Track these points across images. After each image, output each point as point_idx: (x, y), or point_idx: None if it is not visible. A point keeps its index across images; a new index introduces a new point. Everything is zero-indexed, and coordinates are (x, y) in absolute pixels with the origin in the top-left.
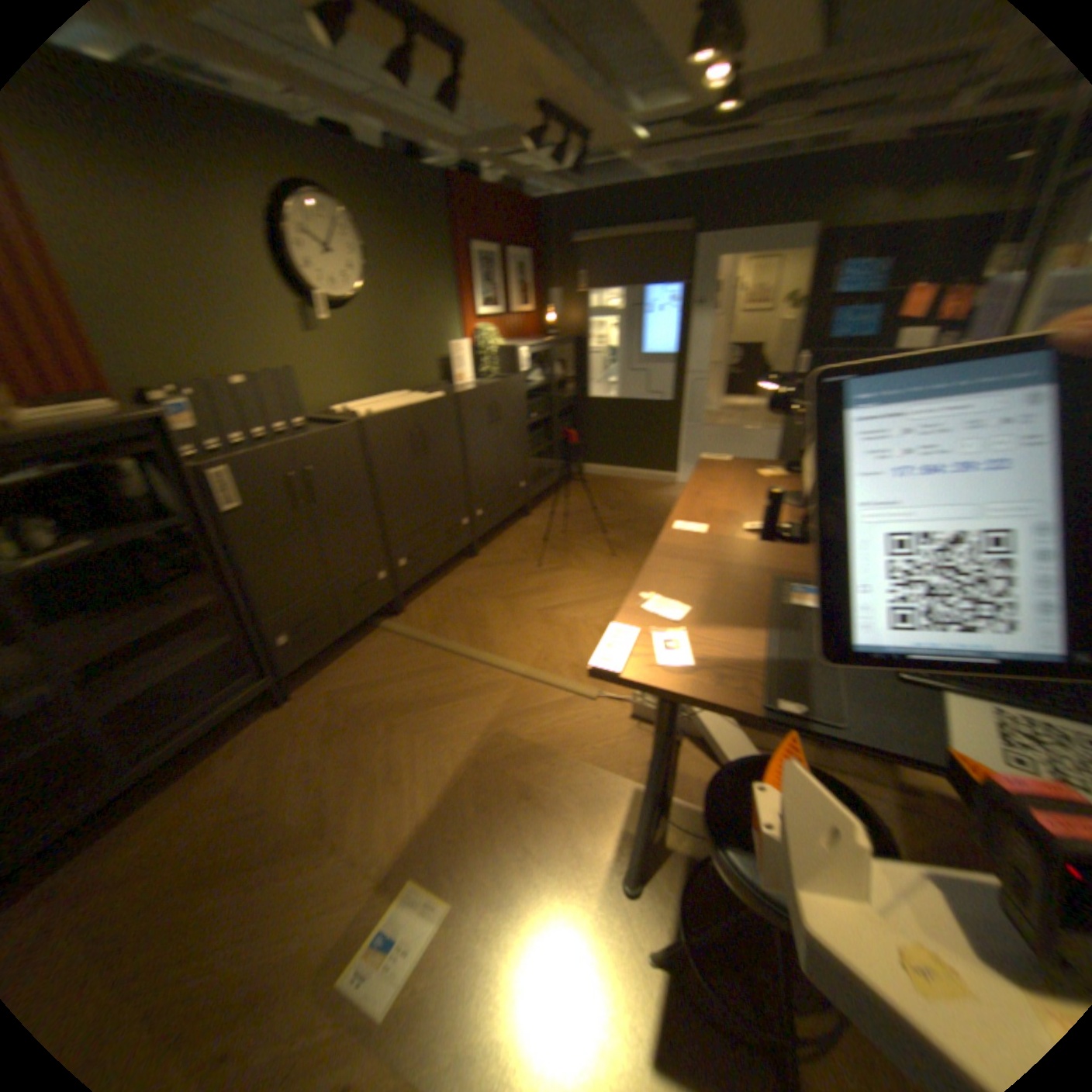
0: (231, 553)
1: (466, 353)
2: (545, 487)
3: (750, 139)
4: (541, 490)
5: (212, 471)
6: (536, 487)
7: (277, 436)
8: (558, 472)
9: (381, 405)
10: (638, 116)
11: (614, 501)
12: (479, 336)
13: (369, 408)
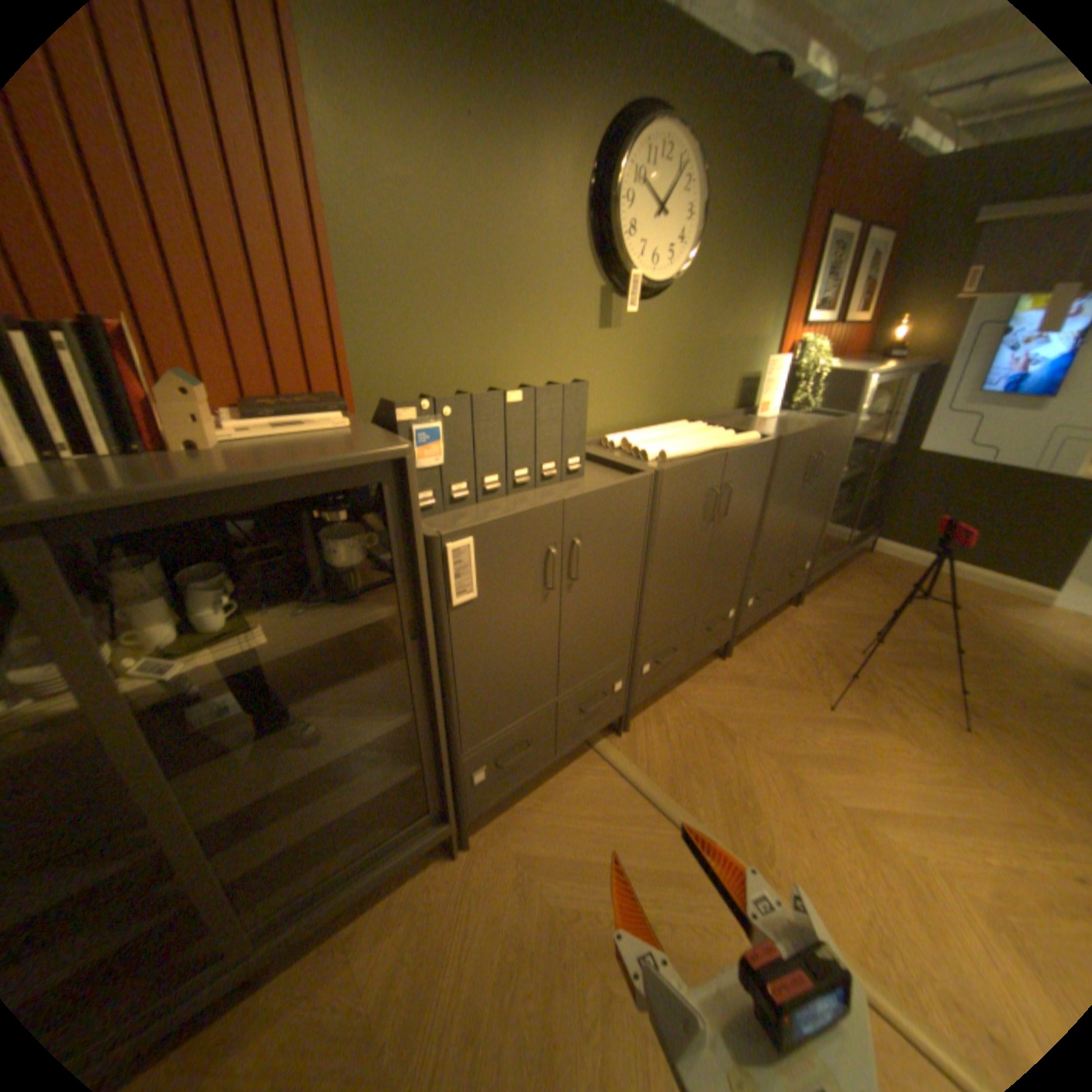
0: (454, 660)
1: (786, 373)
2: (832, 567)
3: None
4: (826, 572)
5: (459, 542)
6: (822, 567)
7: (547, 481)
8: (849, 547)
9: (681, 442)
10: None
11: (942, 614)
12: (809, 351)
13: (665, 447)
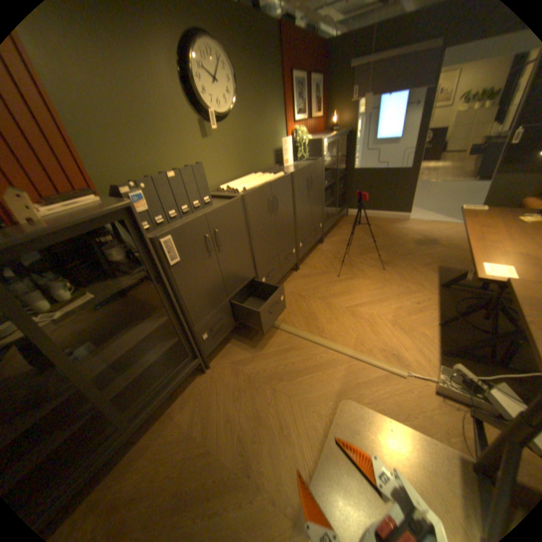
0: (179, 289)
1: (291, 145)
2: (331, 225)
3: None
4: (330, 227)
5: (165, 239)
6: (327, 225)
7: (197, 209)
8: (337, 215)
9: (251, 183)
10: None
11: (373, 232)
12: (298, 134)
13: (245, 186)
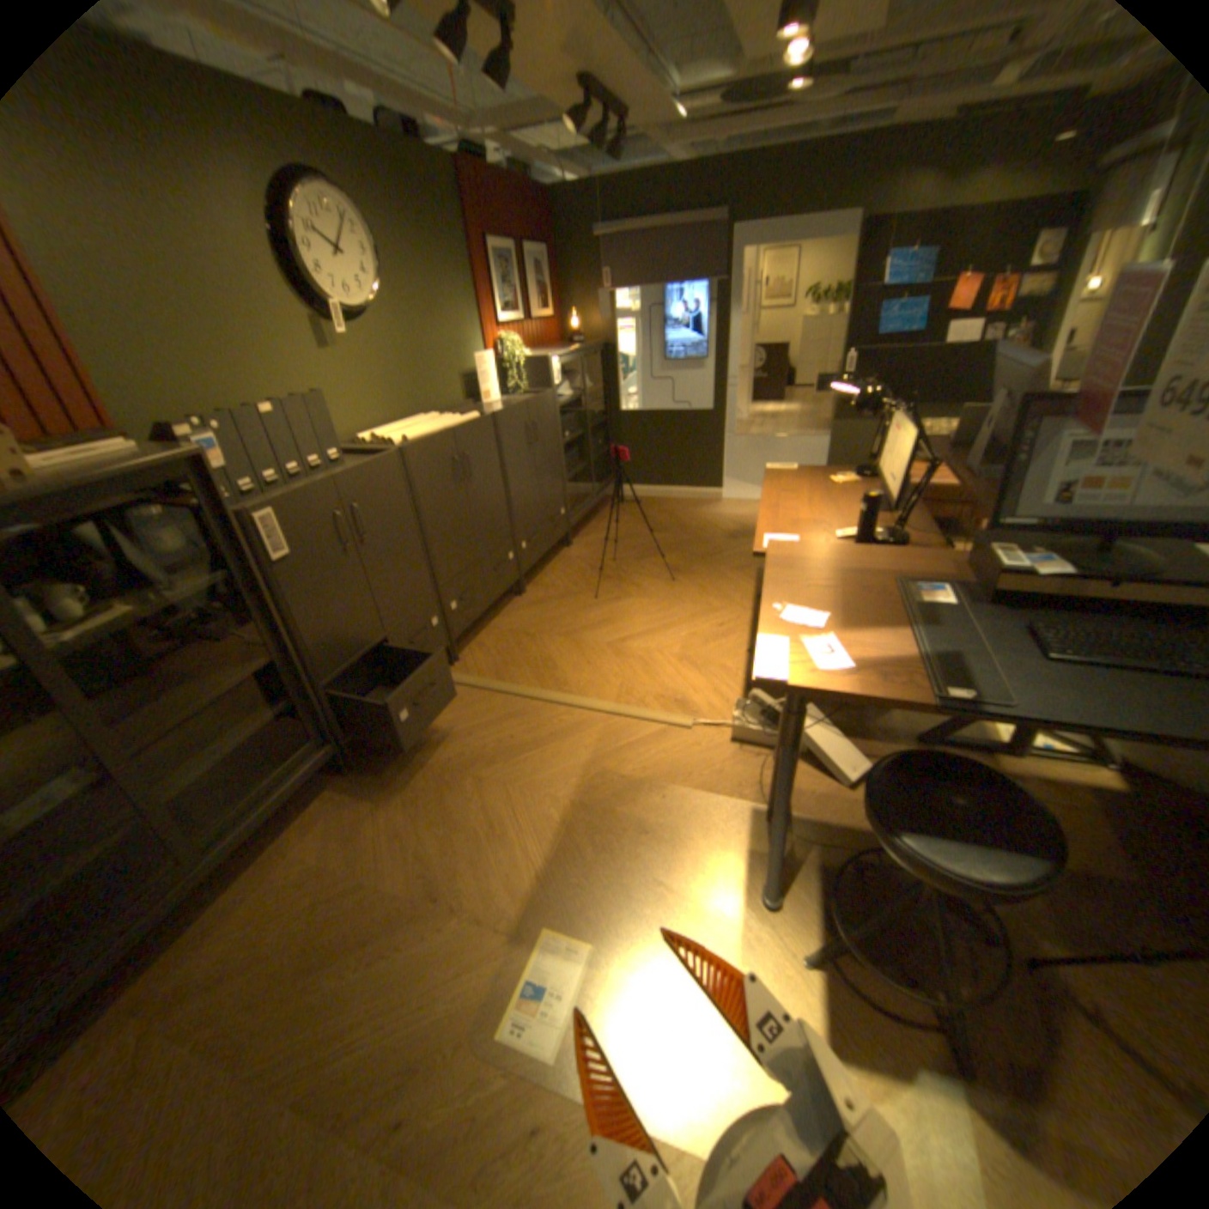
0: (291, 606)
1: (495, 366)
2: (587, 513)
3: (788, 117)
4: (583, 516)
5: (264, 514)
6: (578, 513)
7: (318, 471)
8: (597, 496)
9: (420, 429)
10: (678, 91)
11: (662, 523)
12: (507, 346)
13: (408, 434)
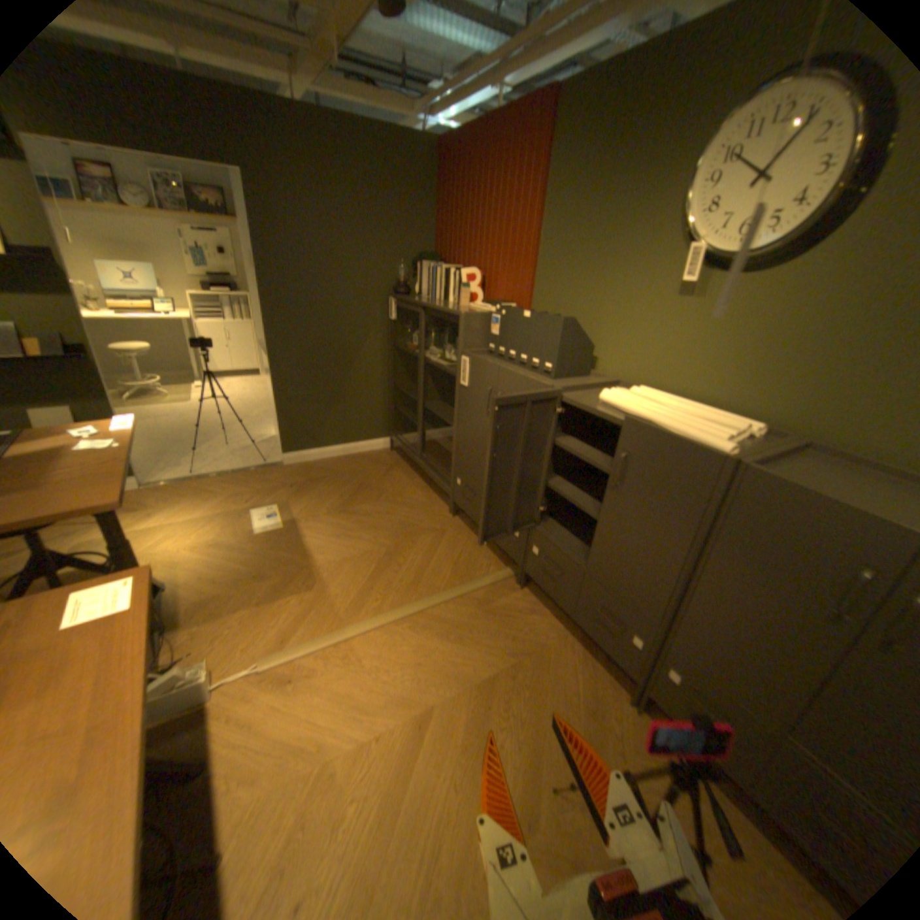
0: (460, 410)
1: None
2: None
3: None
4: None
5: (465, 358)
6: None
7: (534, 369)
8: None
9: (644, 403)
10: None
11: None
12: None
13: (620, 396)
